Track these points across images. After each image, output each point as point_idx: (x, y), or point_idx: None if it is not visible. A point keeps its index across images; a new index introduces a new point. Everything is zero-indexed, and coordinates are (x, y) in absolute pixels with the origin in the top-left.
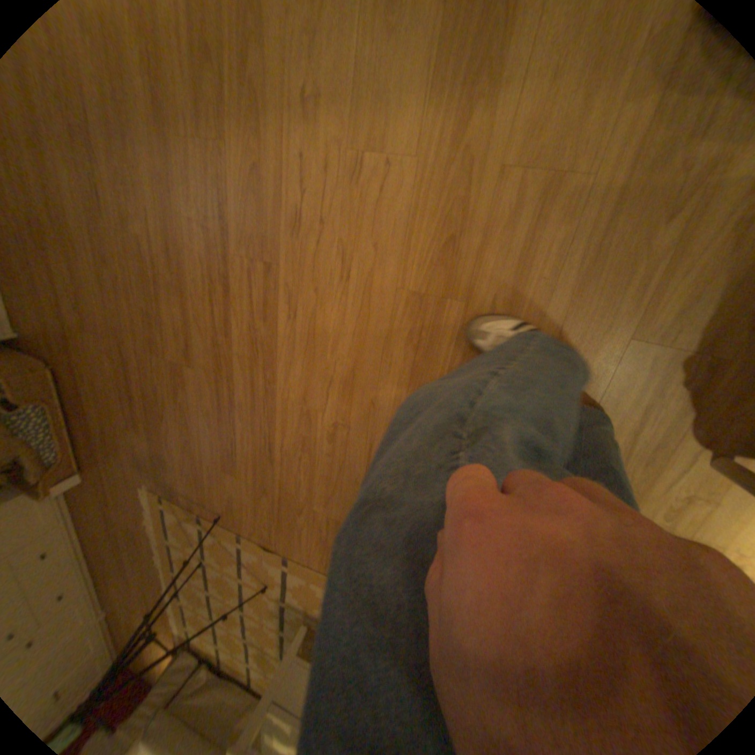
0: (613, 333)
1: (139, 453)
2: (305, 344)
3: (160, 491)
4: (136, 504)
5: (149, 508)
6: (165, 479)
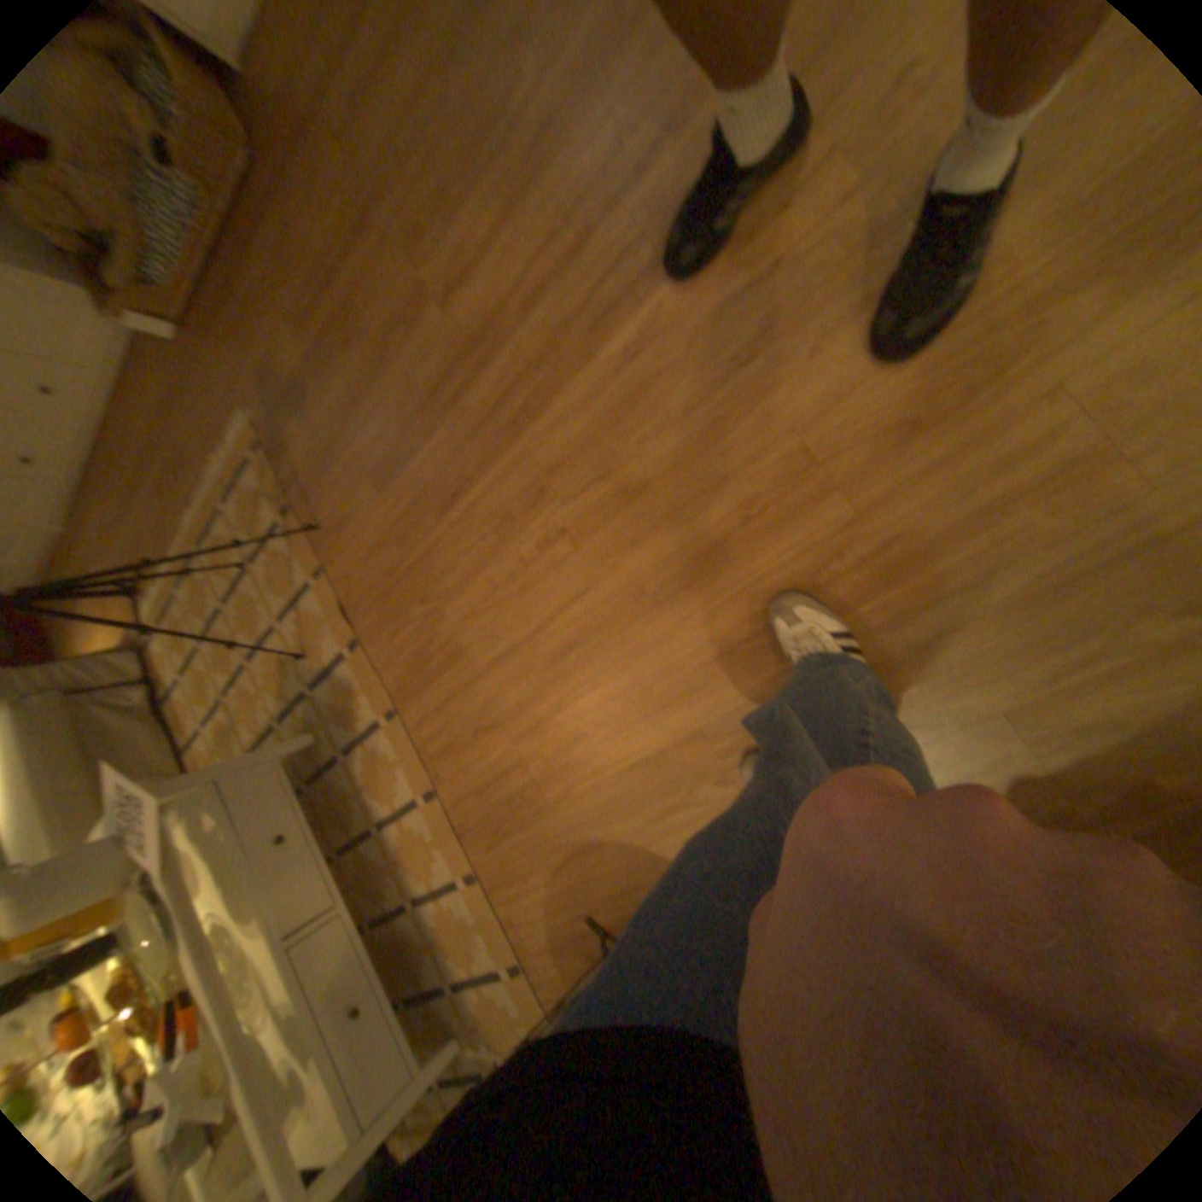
0: (989, 695)
1: (282, 369)
2: (616, 407)
3: (269, 440)
4: (223, 431)
5: (237, 449)
6: (289, 430)
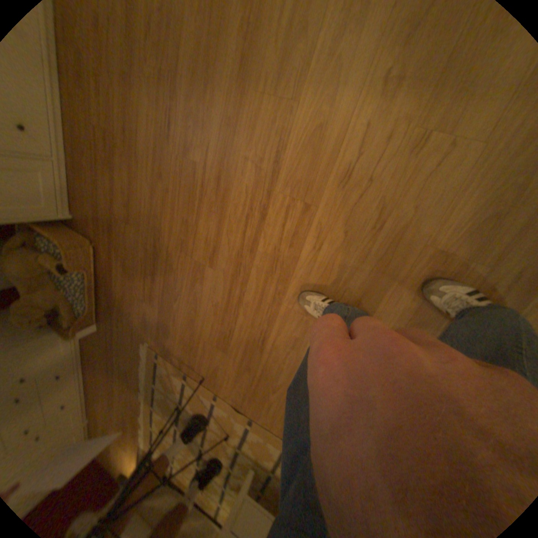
0: None
1: (150, 321)
2: (322, 271)
3: (160, 351)
4: (137, 356)
5: (147, 361)
6: (166, 343)
